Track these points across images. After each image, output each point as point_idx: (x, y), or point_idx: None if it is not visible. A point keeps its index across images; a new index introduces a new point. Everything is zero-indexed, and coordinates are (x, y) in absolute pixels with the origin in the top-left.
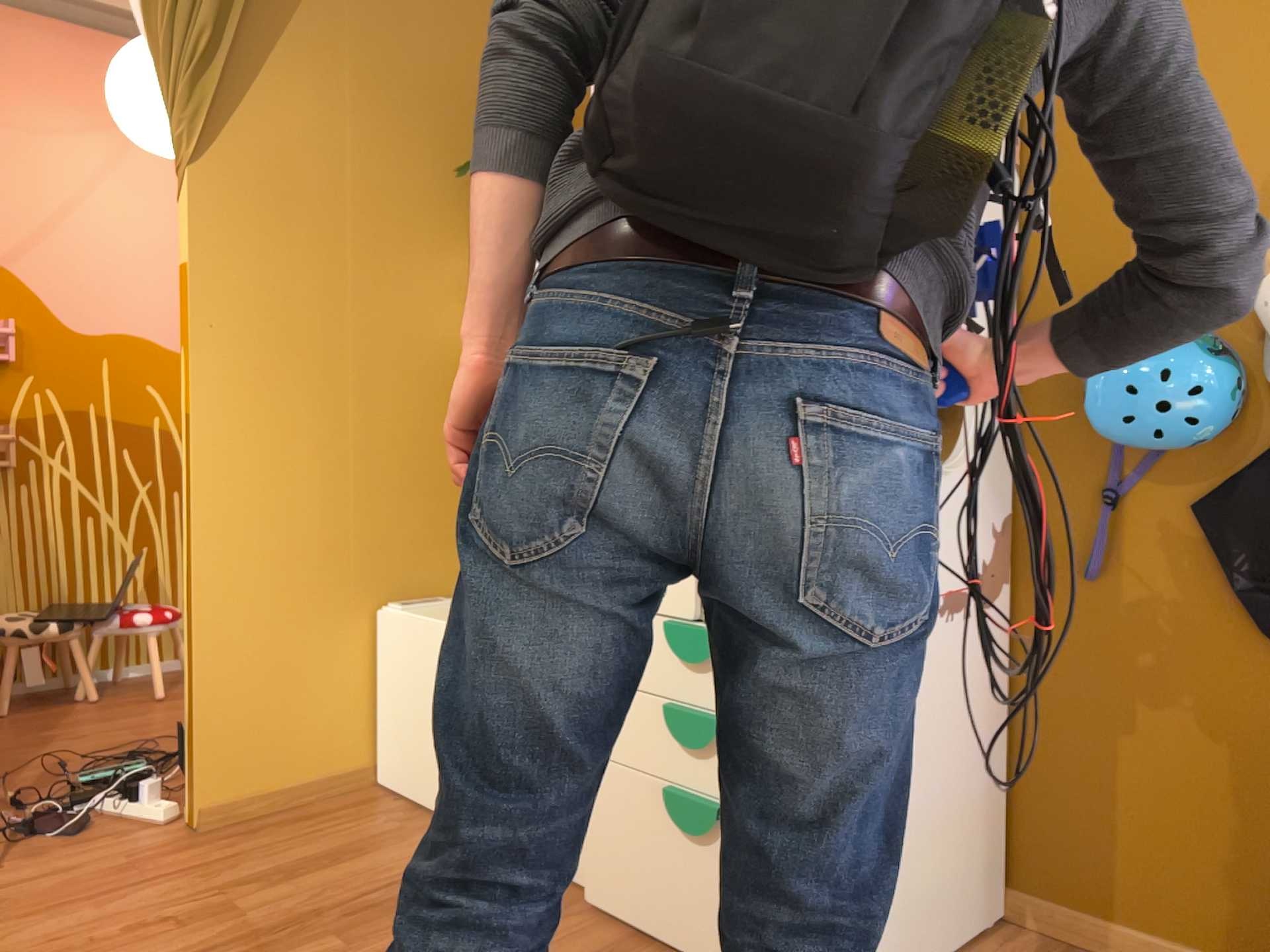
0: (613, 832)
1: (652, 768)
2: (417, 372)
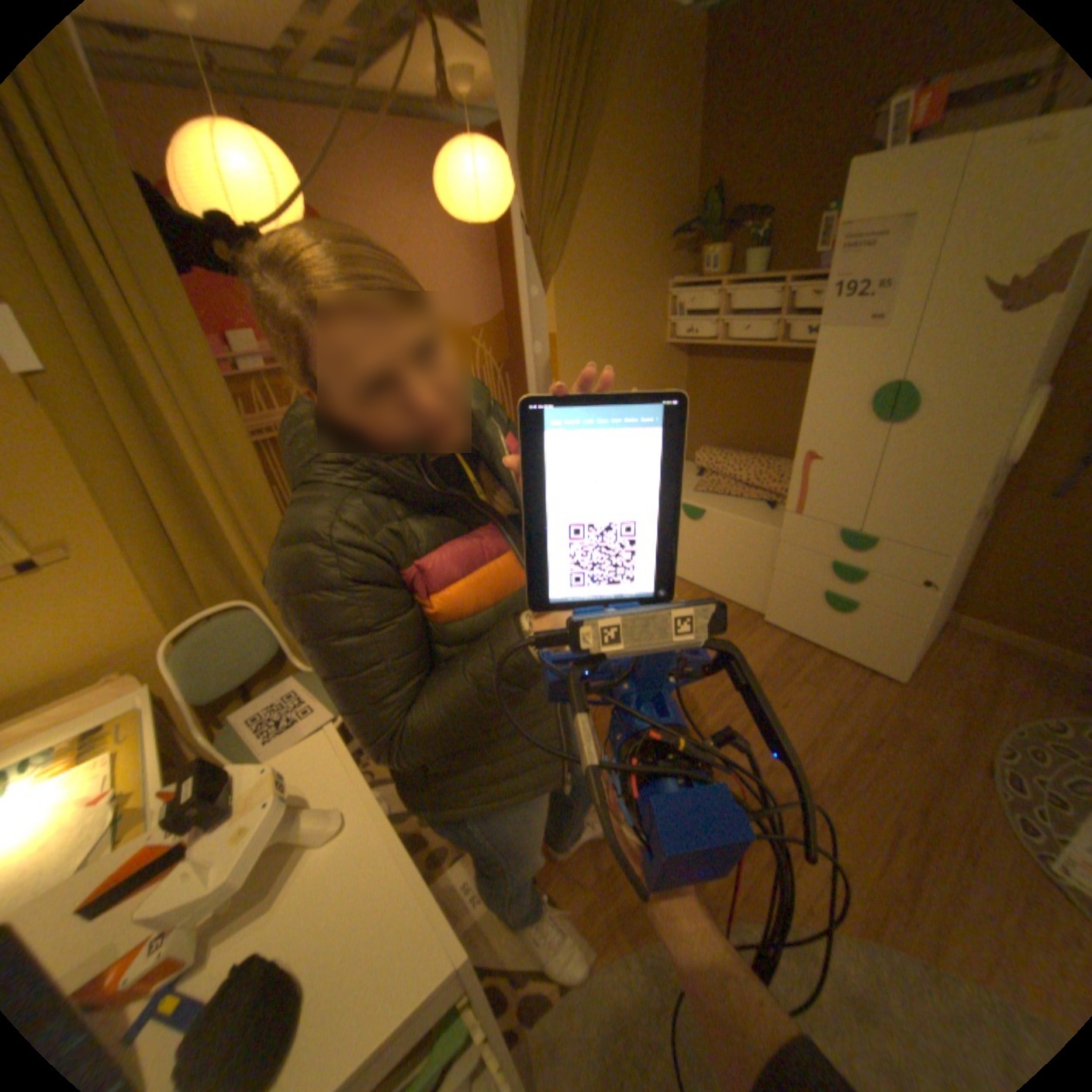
0: (787, 599)
1: (816, 581)
2: (644, 363)
